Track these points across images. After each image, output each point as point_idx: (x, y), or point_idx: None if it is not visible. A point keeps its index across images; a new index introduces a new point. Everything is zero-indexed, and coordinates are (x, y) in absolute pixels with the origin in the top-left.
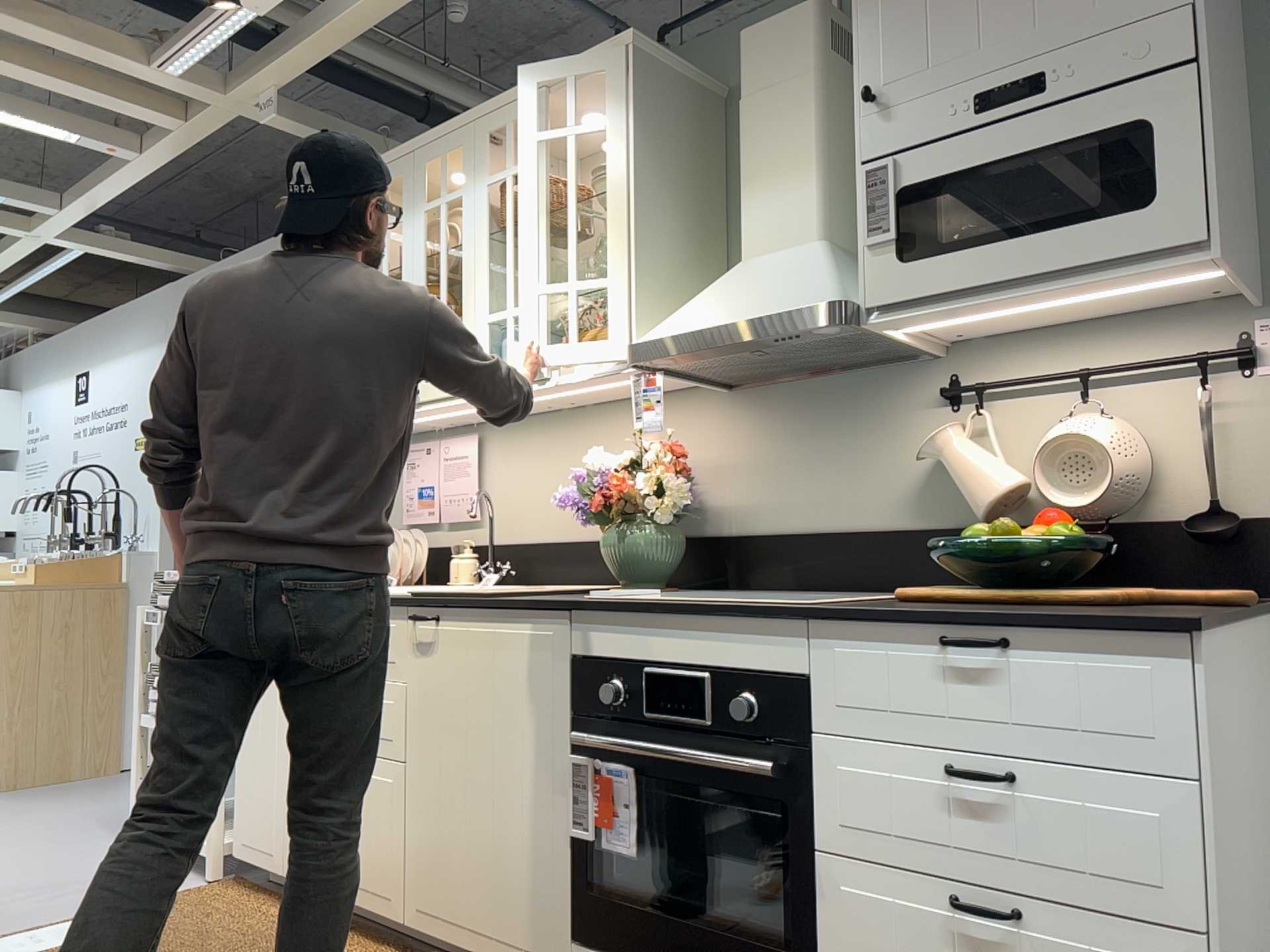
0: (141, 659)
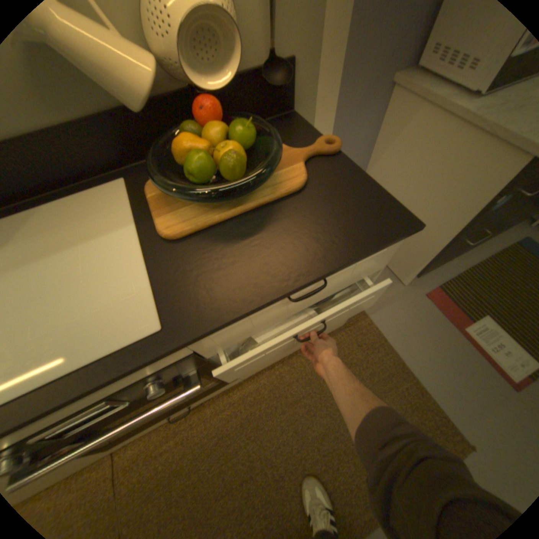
0: None
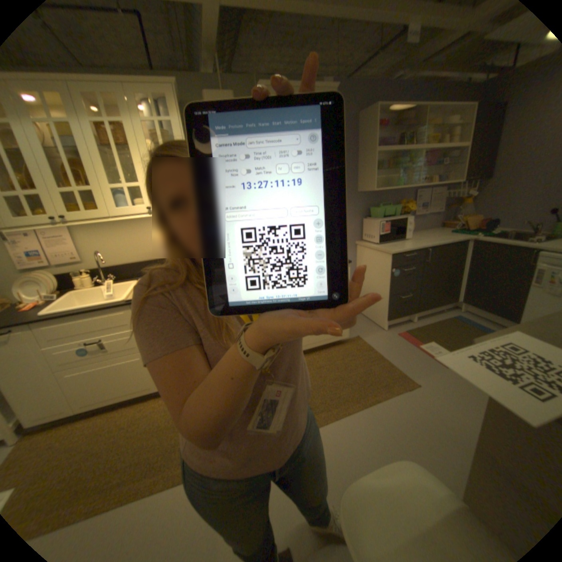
0: None
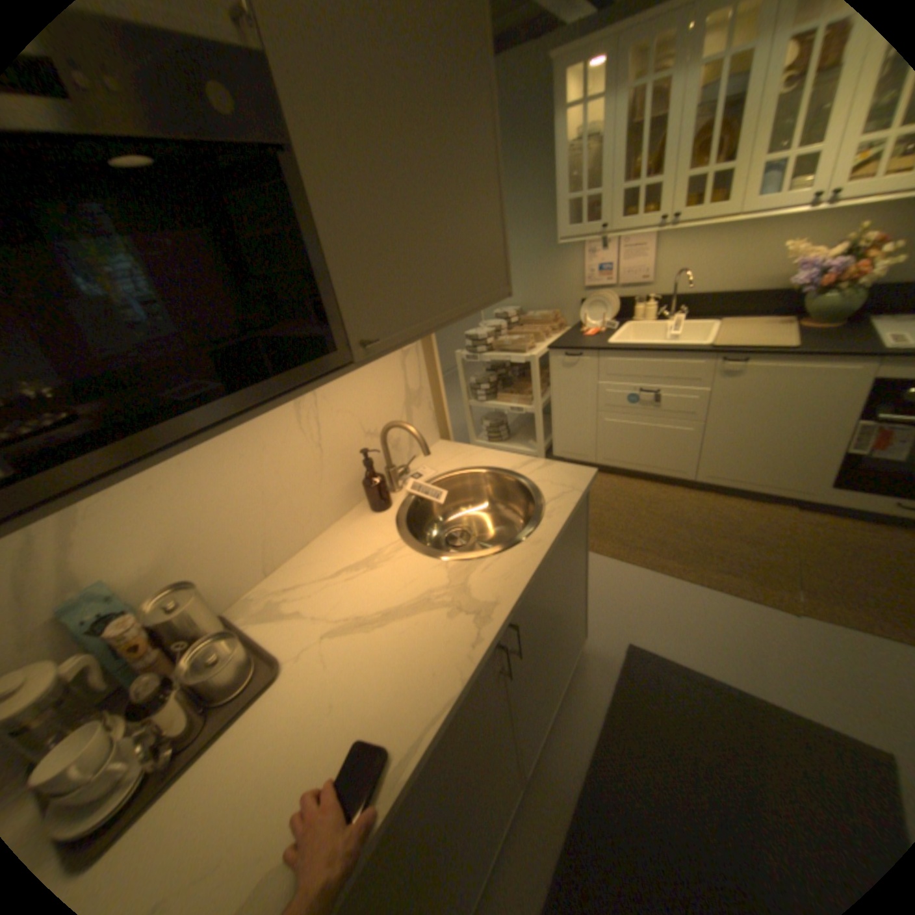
0: (464, 378)
